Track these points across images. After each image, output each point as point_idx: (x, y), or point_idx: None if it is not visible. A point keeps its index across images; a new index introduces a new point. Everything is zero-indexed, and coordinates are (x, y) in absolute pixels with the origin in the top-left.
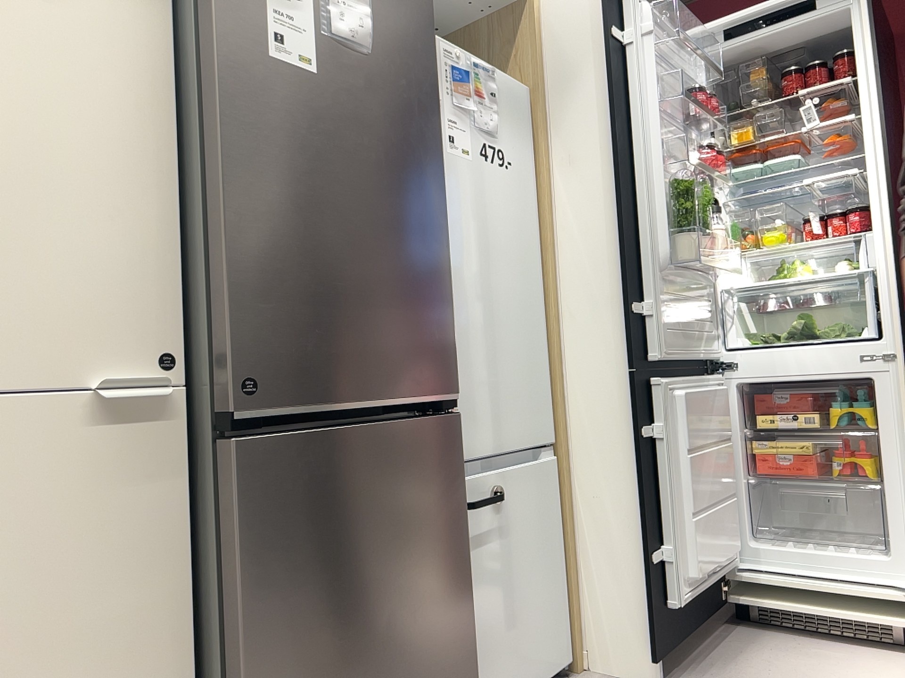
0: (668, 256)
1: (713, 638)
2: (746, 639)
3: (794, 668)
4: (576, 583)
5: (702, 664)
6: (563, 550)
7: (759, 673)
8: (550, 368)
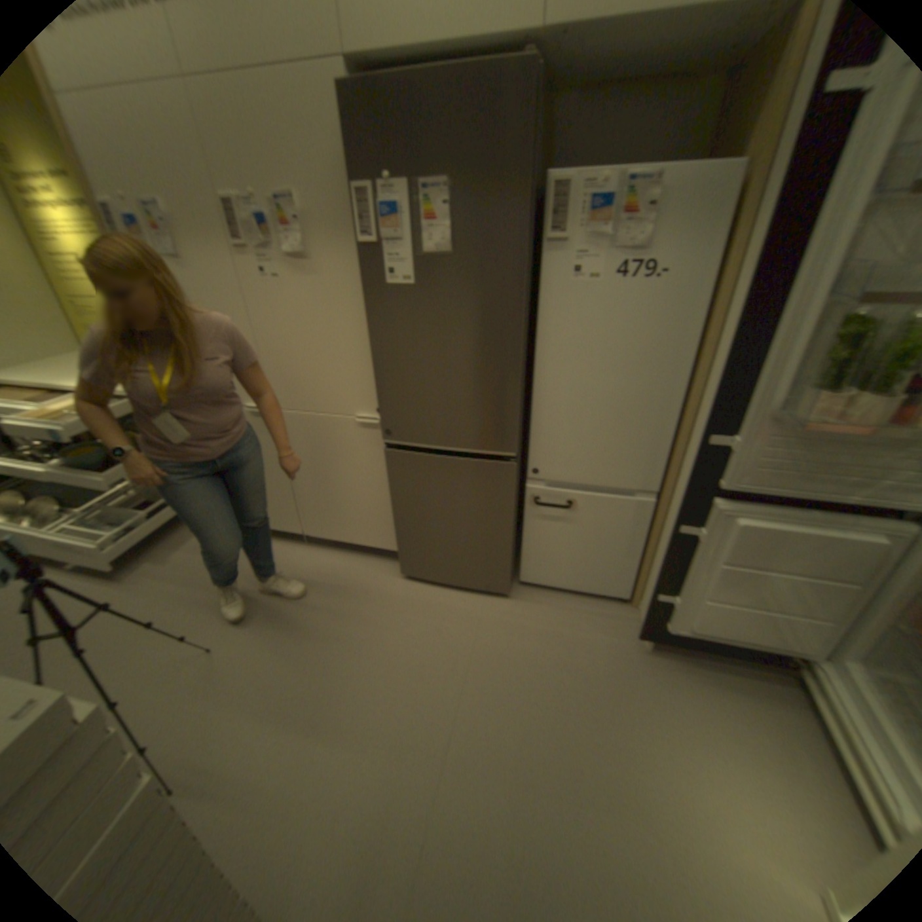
0: (779, 405)
1: (750, 673)
2: (770, 697)
3: (745, 734)
4: (645, 570)
5: (699, 670)
6: (645, 549)
7: (713, 709)
8: (675, 442)
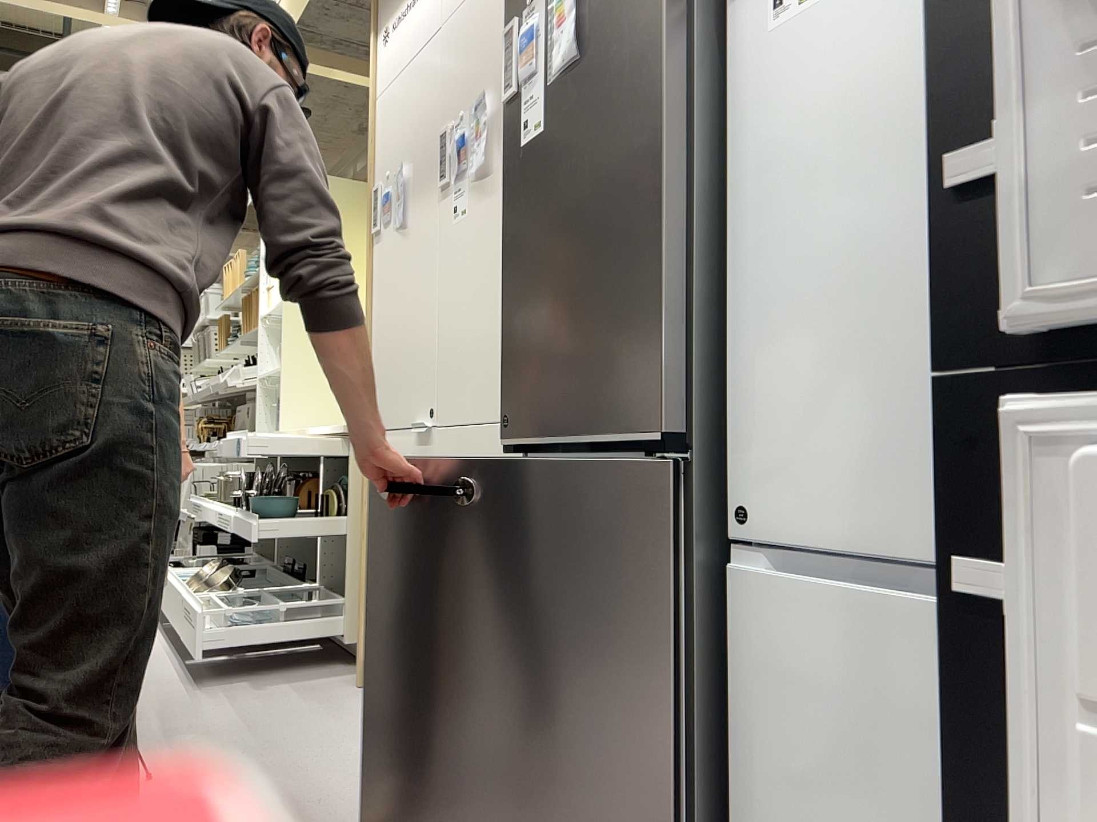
0: None
1: None
2: None
3: None
4: None
5: None
6: None
7: None
8: None
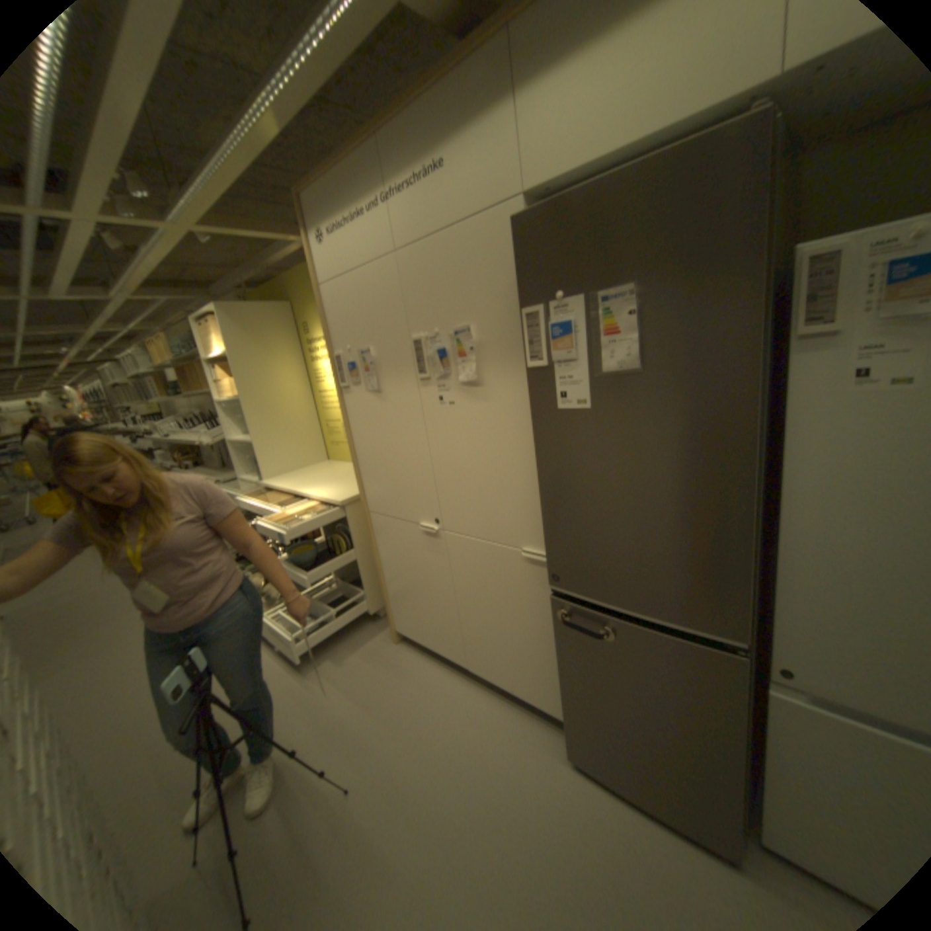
0: None
1: None
2: None
3: None
4: None
5: None
6: None
7: None
8: None
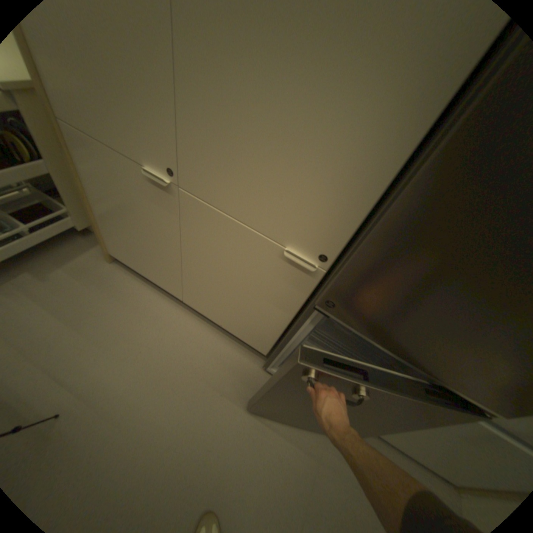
0: None
1: None
2: None
3: None
4: None
5: None
6: None
7: None
8: None
